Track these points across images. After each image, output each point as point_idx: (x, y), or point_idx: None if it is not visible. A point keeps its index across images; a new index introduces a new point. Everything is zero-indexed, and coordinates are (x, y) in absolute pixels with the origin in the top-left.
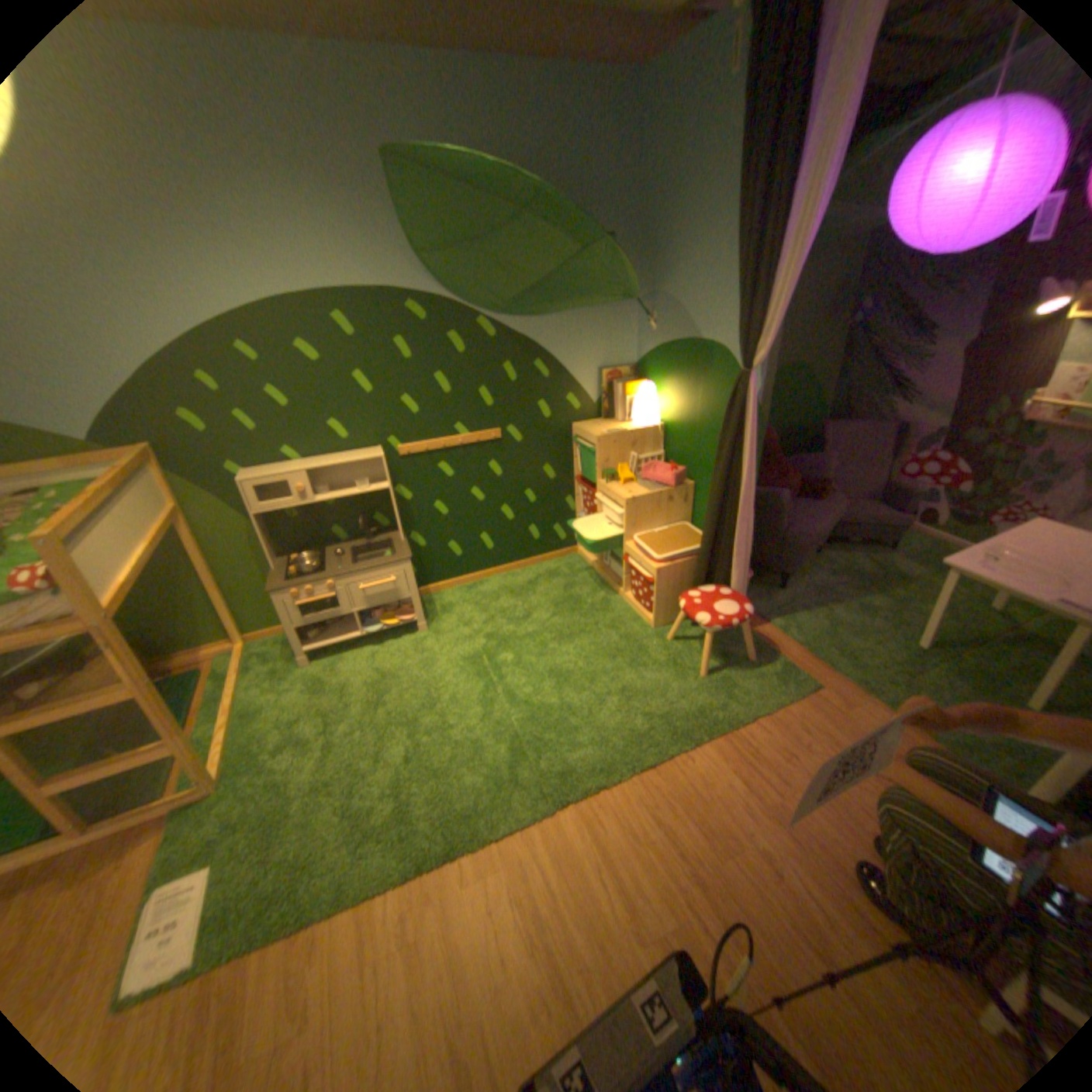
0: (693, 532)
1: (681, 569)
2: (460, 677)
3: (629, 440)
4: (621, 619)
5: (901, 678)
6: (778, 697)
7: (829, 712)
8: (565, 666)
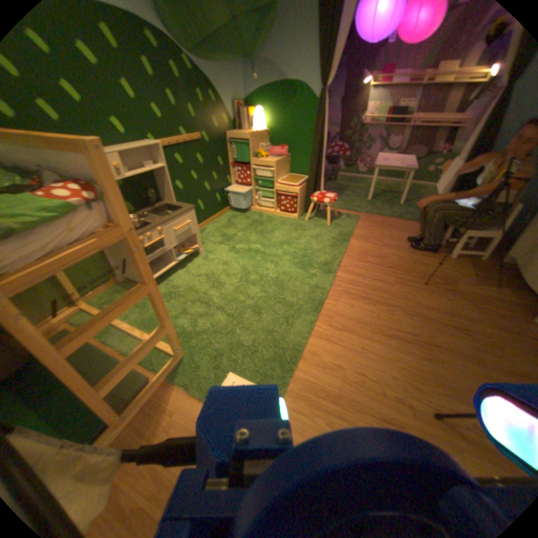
0: (293, 175)
1: (301, 187)
2: (243, 259)
3: (257, 135)
4: (279, 220)
5: (369, 207)
6: (350, 221)
7: (364, 220)
8: (279, 239)
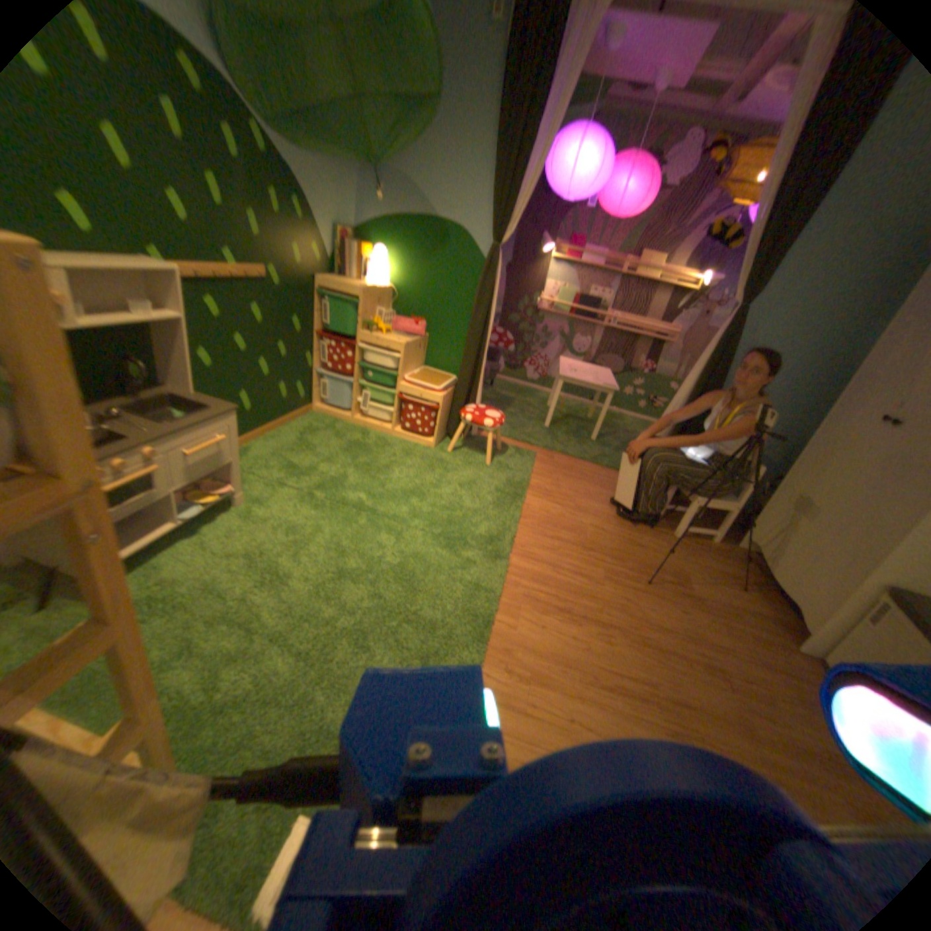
0: (432, 371)
1: (446, 395)
2: (332, 522)
3: (375, 295)
4: (401, 446)
5: (548, 440)
6: (522, 462)
7: (542, 462)
8: (404, 485)
